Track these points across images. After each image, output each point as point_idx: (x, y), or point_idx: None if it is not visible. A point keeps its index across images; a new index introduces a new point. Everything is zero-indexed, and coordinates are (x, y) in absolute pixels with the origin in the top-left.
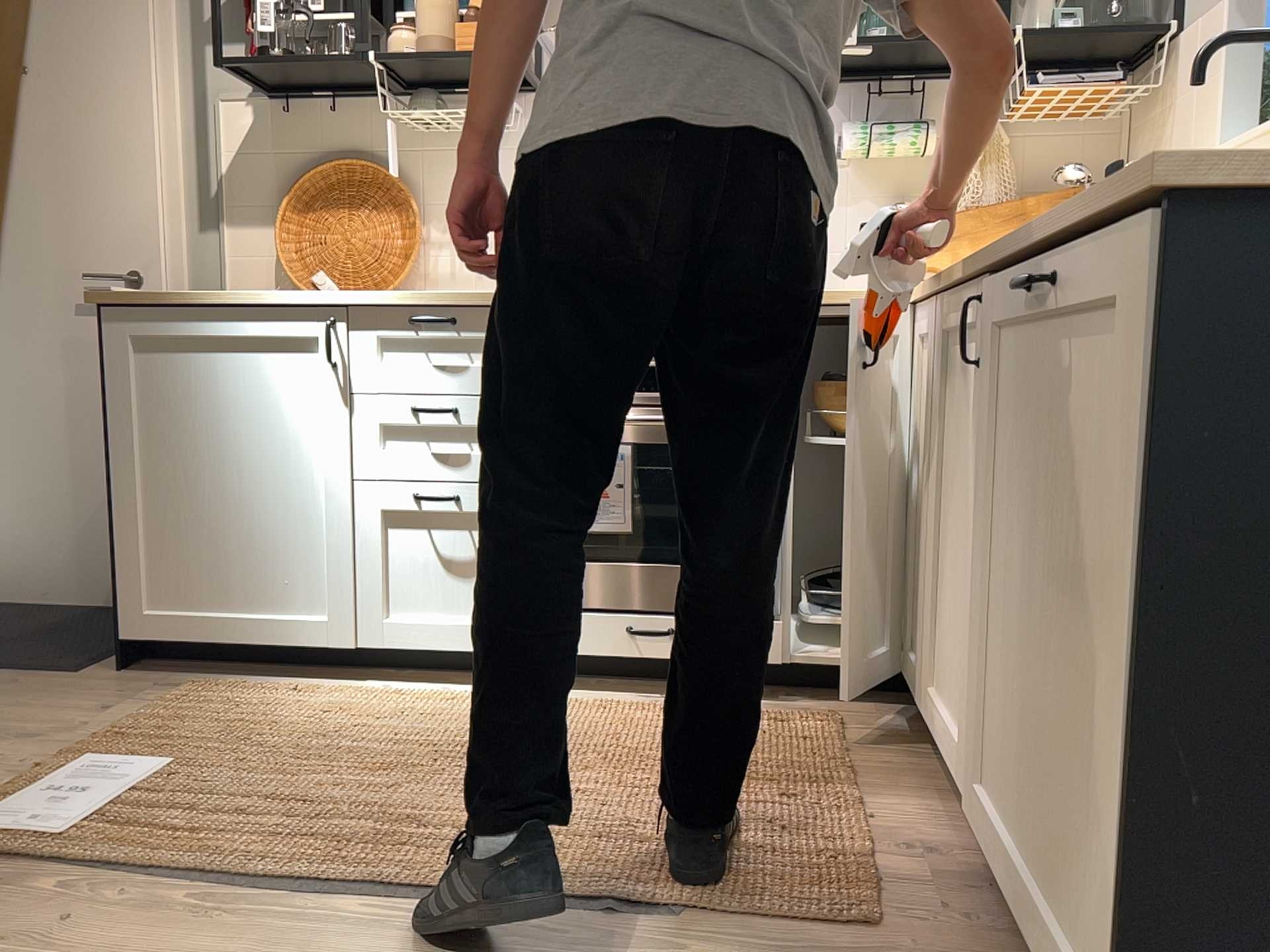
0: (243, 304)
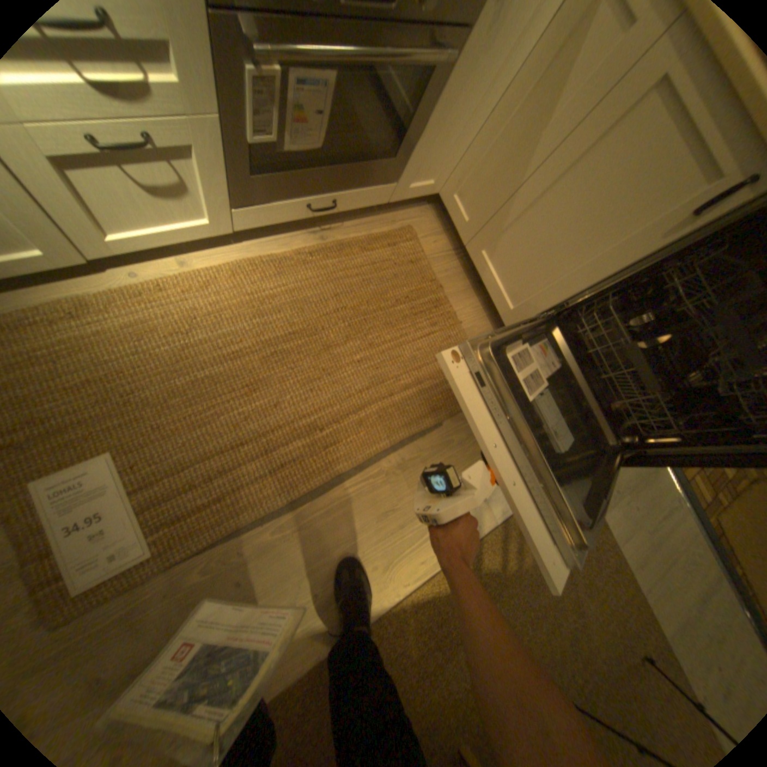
0: None
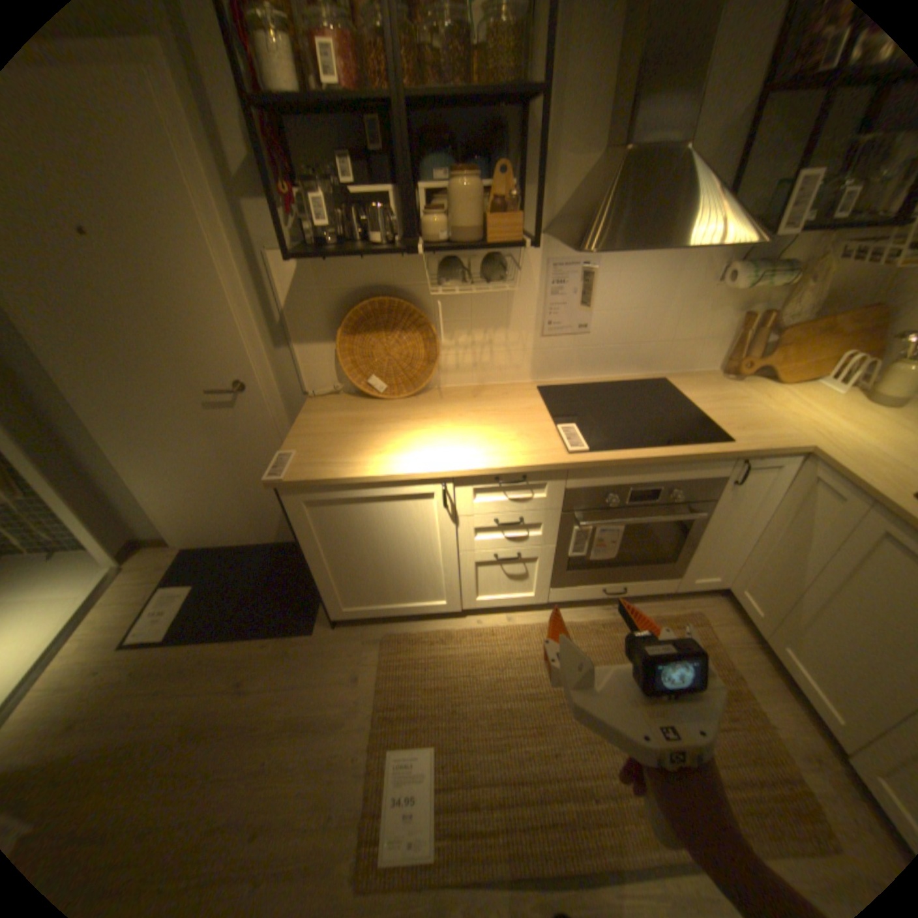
0: (382, 479)
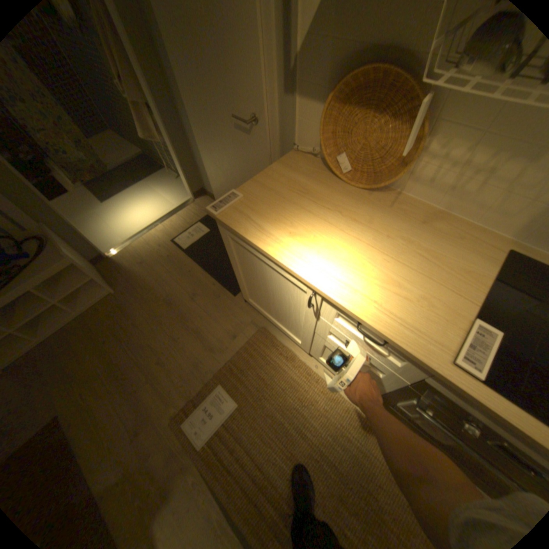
0: (271, 259)
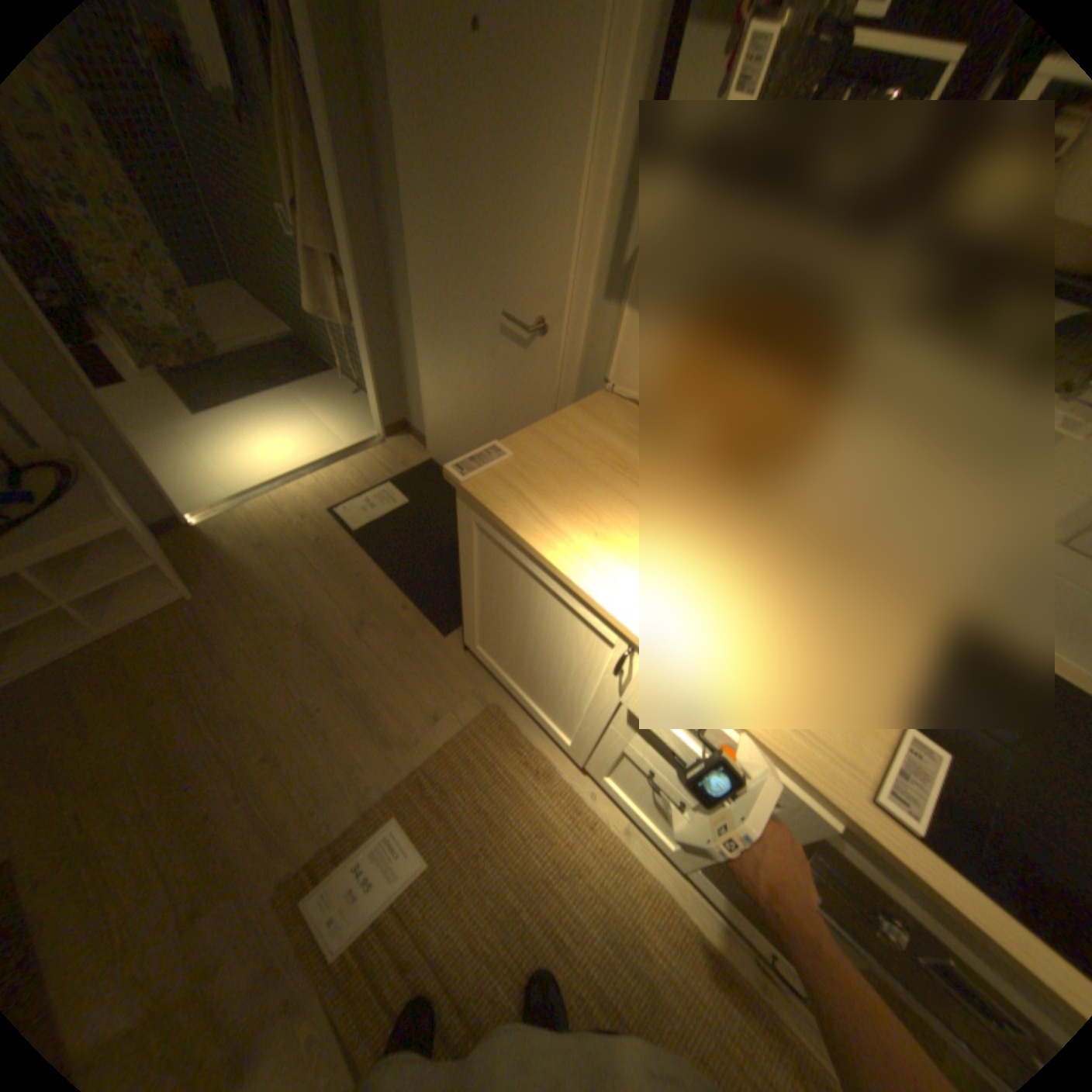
0: (561, 577)
